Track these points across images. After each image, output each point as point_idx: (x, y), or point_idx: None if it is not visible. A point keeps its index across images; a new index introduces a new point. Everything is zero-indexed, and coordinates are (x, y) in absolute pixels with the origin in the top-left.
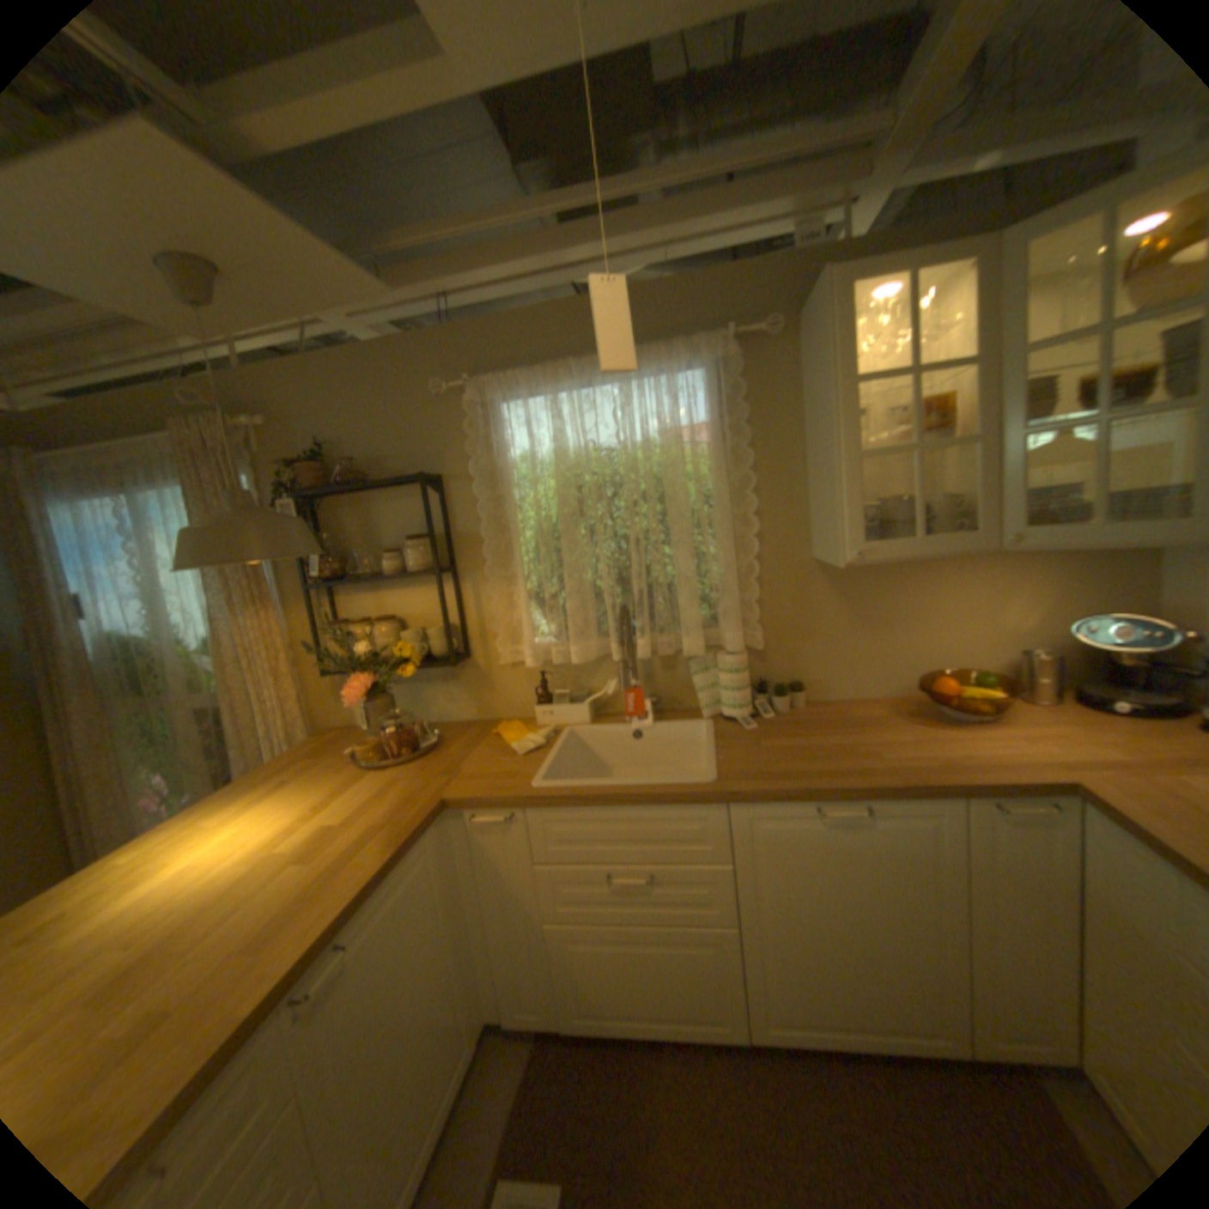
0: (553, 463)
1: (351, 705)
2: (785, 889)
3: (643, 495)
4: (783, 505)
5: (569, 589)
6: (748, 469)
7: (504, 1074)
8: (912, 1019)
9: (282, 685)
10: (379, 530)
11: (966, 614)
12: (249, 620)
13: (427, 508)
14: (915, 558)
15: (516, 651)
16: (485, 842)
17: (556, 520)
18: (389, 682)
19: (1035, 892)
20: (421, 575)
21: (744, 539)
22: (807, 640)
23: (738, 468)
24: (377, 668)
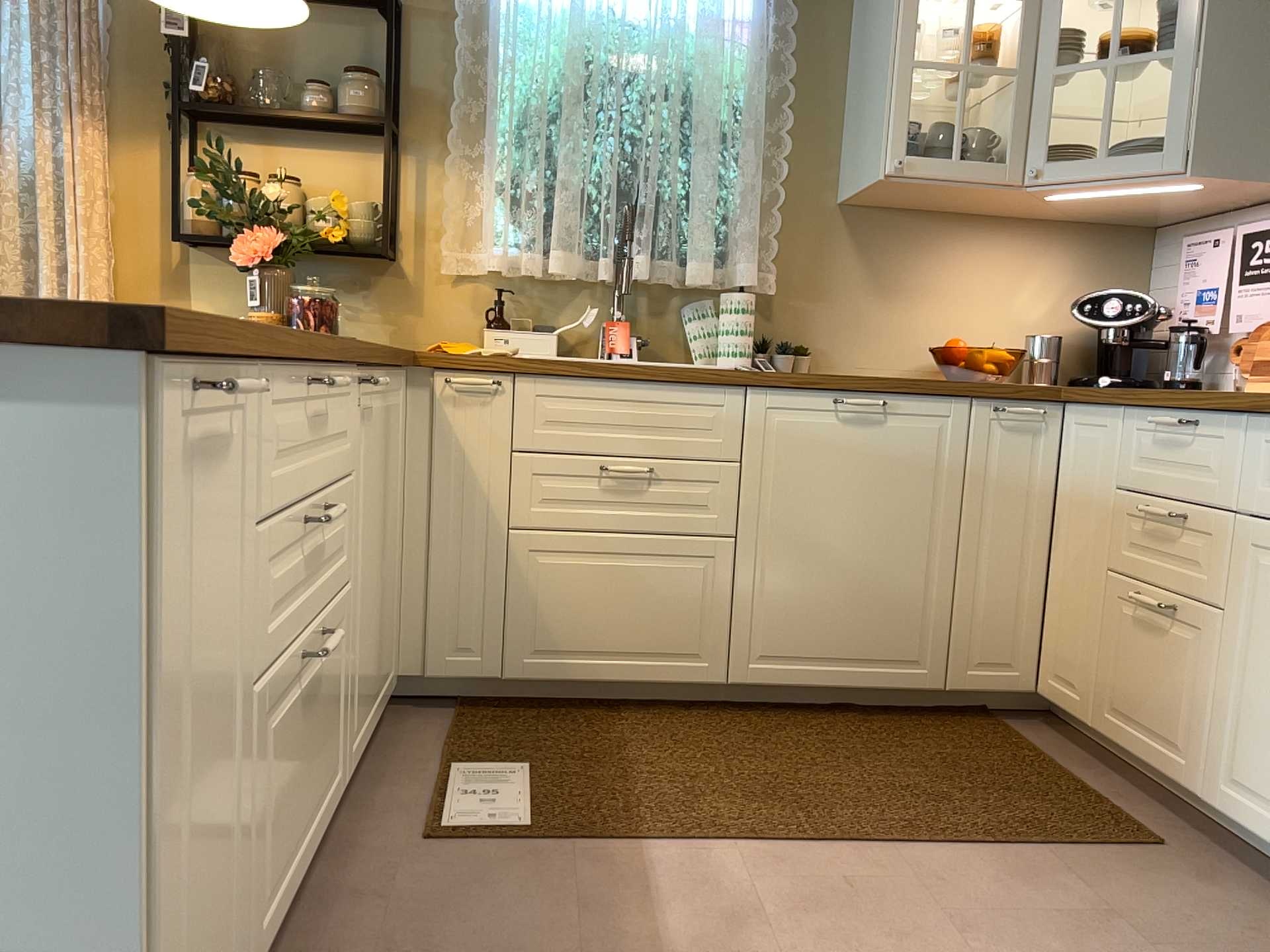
0: (562, 26)
1: (250, 264)
2: (791, 491)
3: (663, 90)
4: (815, 138)
5: (561, 180)
6: (786, 84)
7: (426, 723)
8: (895, 643)
9: (98, 251)
10: (297, 63)
11: (980, 293)
12: (76, 138)
13: (392, 37)
14: (947, 182)
15: (465, 260)
16: (453, 416)
17: (550, 98)
18: (293, 257)
19: (1017, 500)
20: (348, 136)
21: (770, 165)
22: (819, 299)
23: (776, 80)
24: (290, 226)
